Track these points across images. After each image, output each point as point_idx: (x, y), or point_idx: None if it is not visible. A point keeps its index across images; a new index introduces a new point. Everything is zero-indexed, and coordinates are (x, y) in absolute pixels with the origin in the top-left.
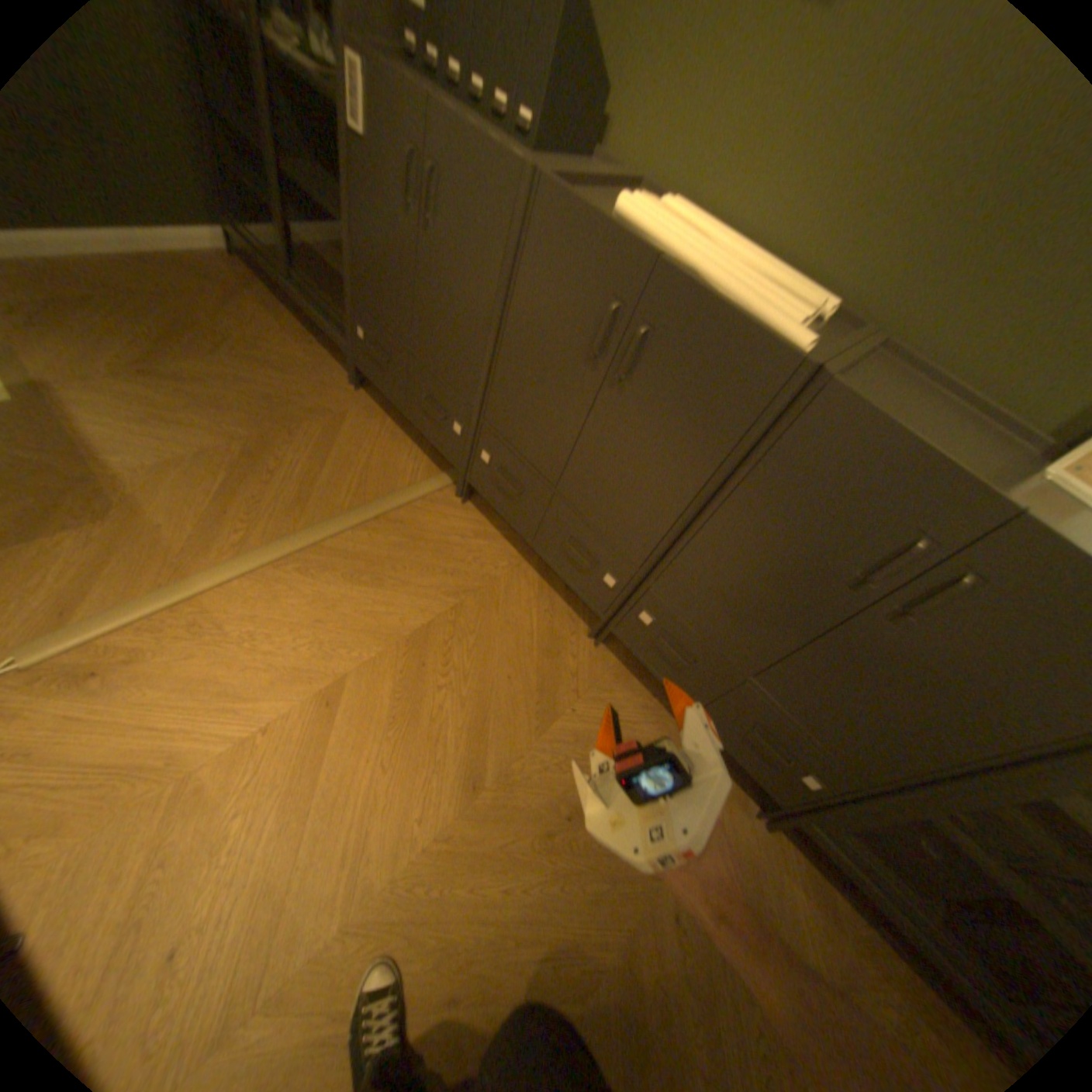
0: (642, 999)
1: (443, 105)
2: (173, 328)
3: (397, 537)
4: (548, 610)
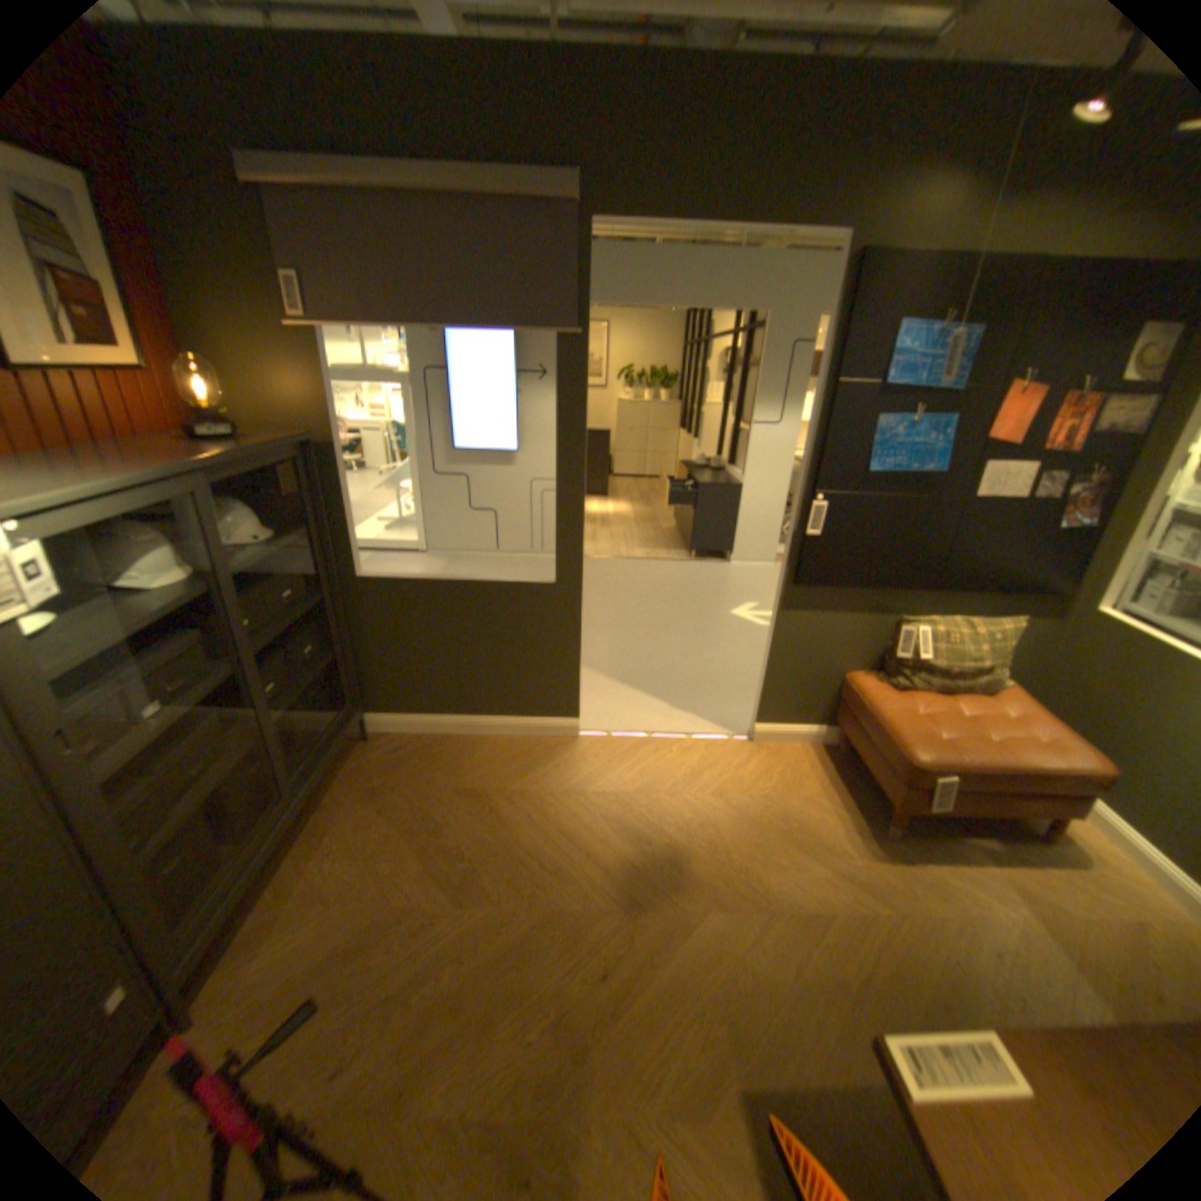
0: (414, 1067)
1: None
2: None
3: None
4: None
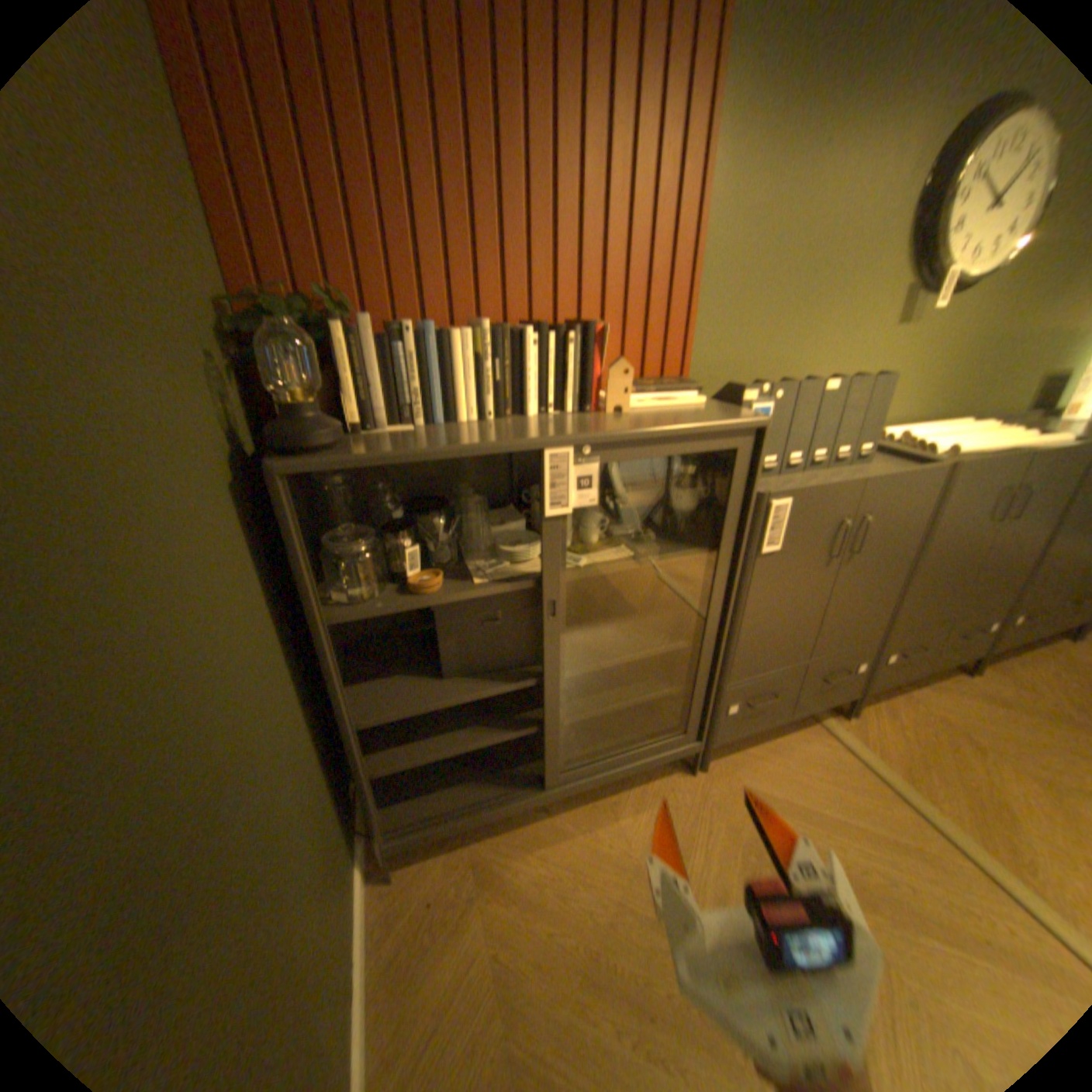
0: None
1: (881, 475)
2: (605, 995)
3: (932, 780)
4: (960, 695)
